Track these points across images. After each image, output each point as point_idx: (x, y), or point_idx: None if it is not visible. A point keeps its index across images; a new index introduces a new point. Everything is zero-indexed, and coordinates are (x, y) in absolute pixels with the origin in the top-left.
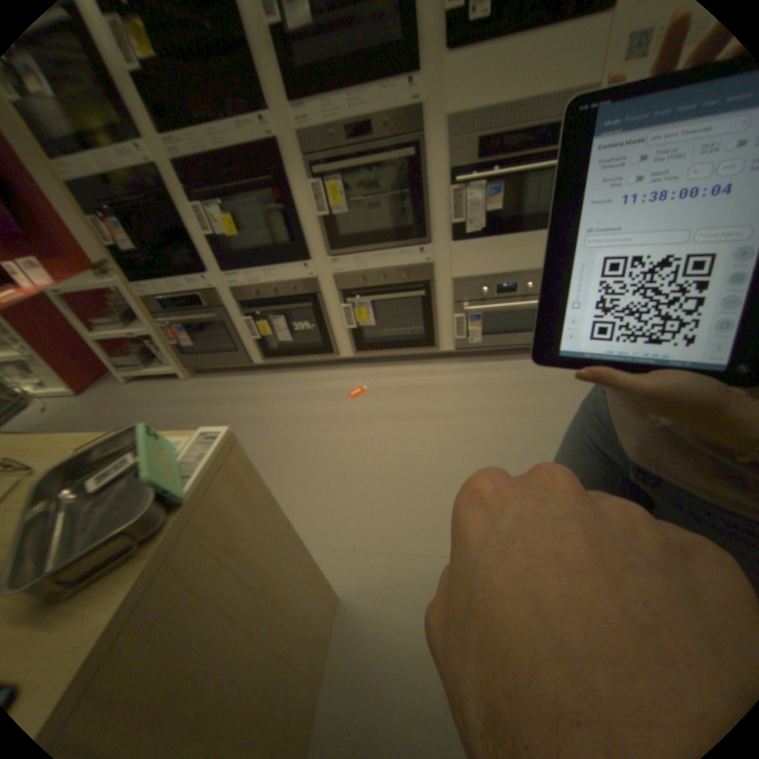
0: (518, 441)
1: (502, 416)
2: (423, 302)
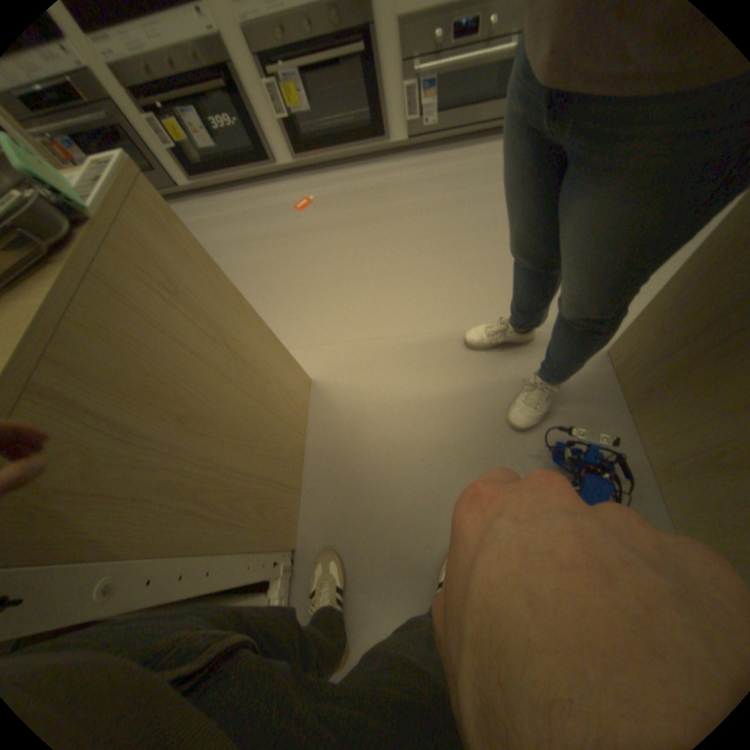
0: (474, 229)
1: (460, 207)
2: (365, 66)
